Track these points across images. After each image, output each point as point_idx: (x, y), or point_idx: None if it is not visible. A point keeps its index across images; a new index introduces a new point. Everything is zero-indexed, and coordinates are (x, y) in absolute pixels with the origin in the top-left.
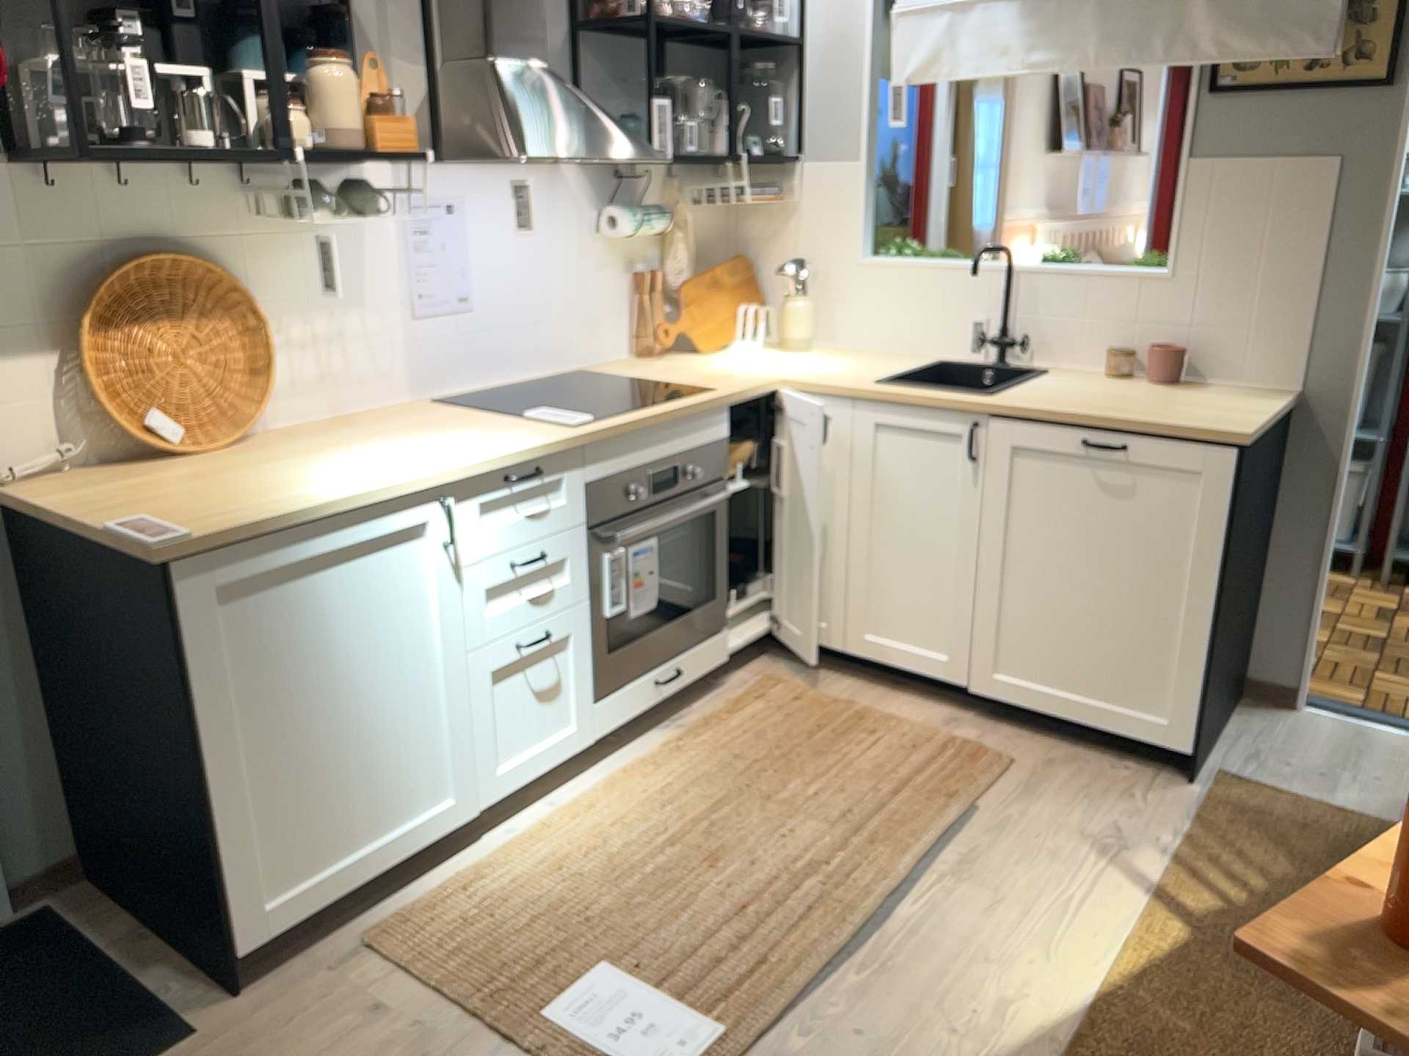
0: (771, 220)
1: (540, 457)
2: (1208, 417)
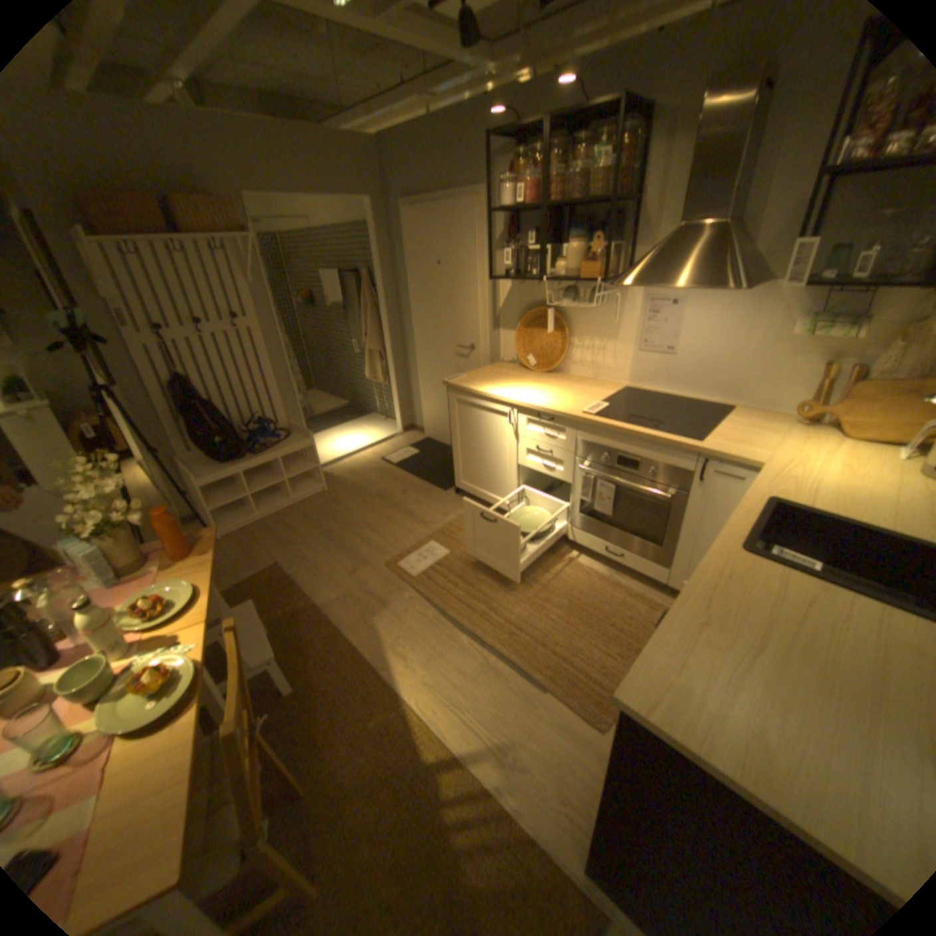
0: None
1: (553, 415)
2: (696, 693)
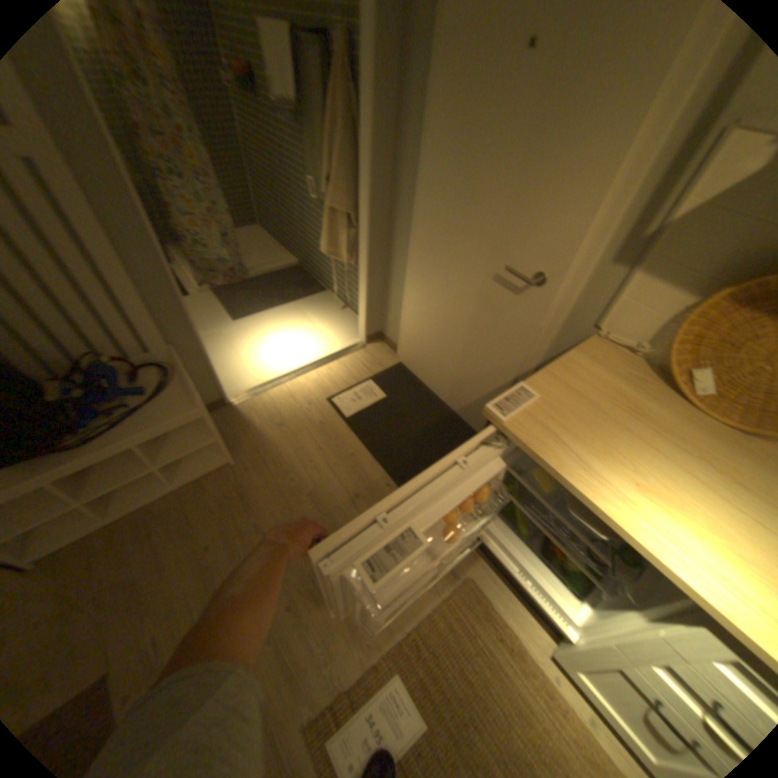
0: None
1: None
2: None
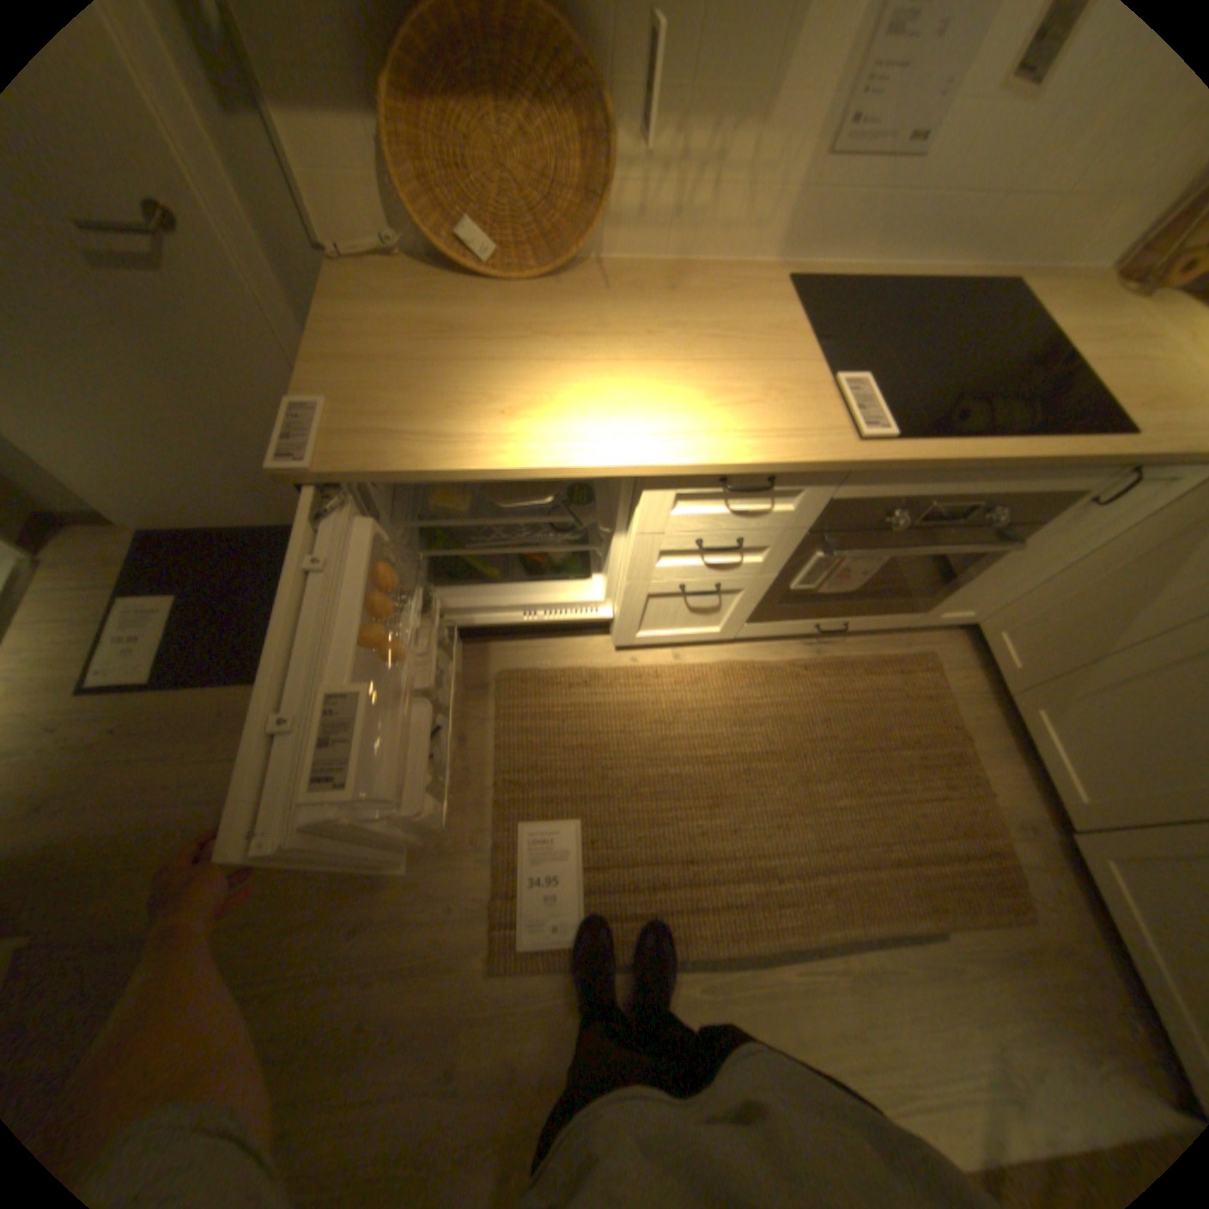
0: None
1: (783, 469)
2: None
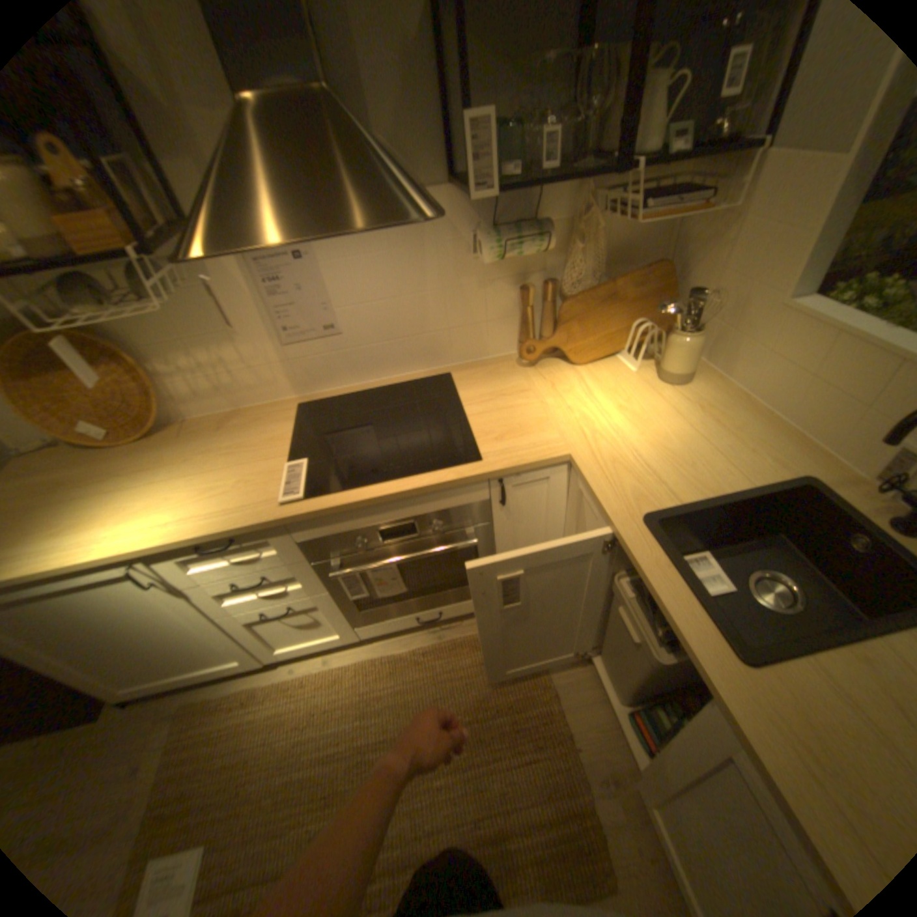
0: (712, 220)
1: (229, 533)
2: None
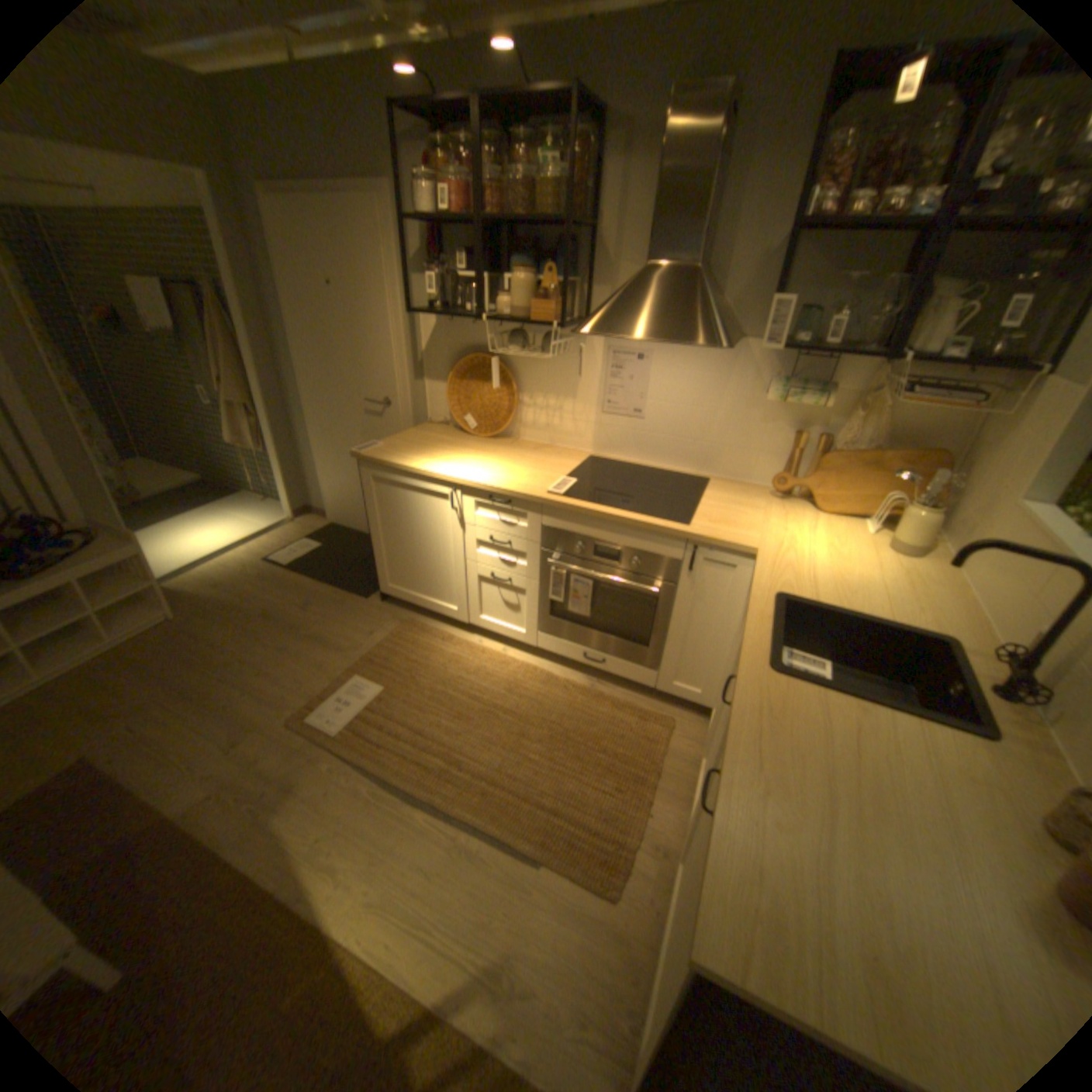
0: (1001, 428)
1: (511, 497)
2: (786, 913)
